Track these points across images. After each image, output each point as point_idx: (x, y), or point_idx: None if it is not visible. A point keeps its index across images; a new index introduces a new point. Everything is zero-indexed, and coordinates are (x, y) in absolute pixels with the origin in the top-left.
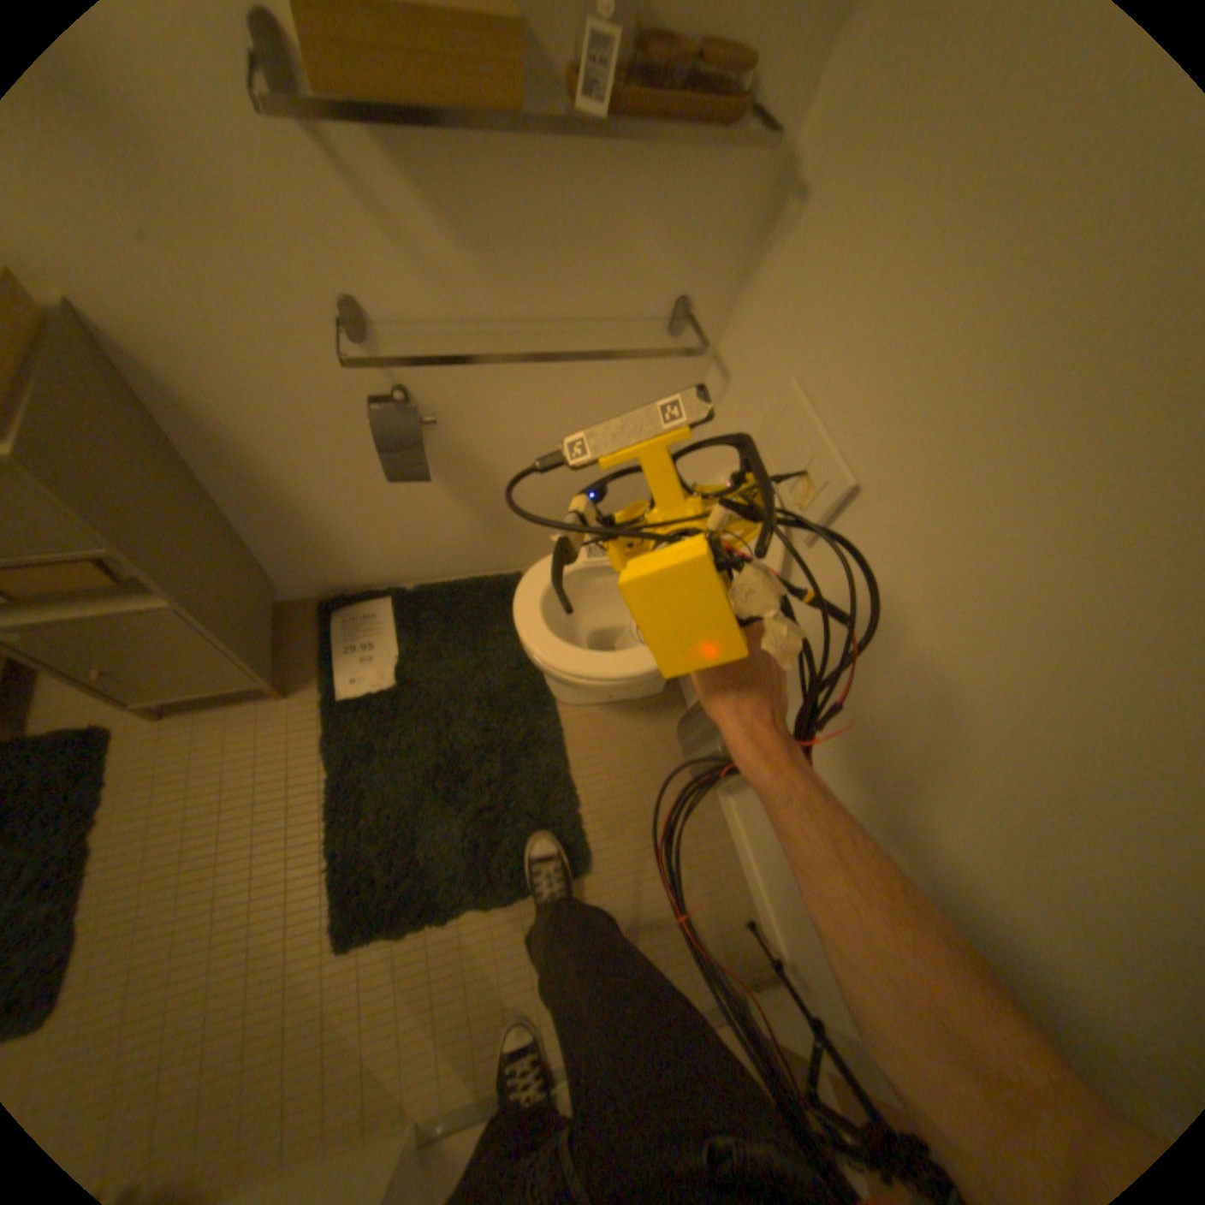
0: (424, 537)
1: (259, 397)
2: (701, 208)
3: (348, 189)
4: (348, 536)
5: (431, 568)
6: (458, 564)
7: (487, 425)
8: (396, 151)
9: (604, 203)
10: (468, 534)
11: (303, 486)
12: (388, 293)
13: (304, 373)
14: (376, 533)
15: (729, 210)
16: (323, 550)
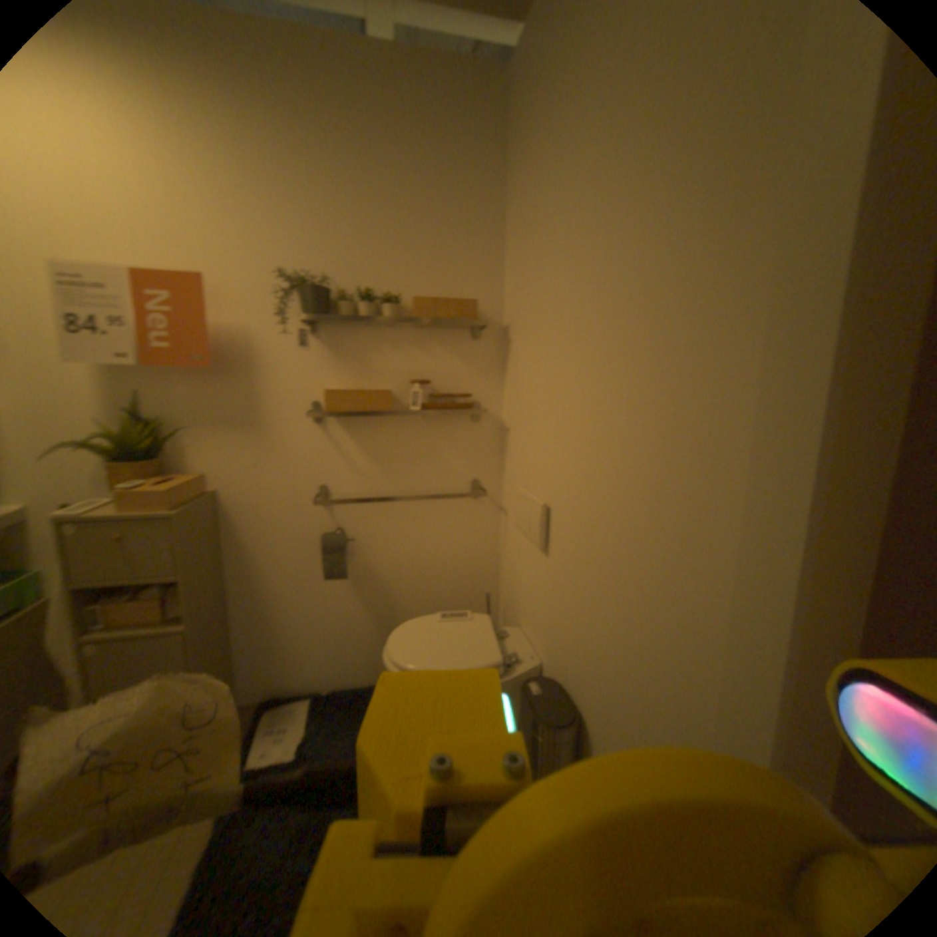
0: (342, 640)
1: (273, 534)
2: (471, 442)
3: (331, 445)
4: (294, 636)
5: (344, 673)
6: (363, 670)
7: (383, 550)
8: (351, 432)
9: (430, 442)
10: (371, 638)
11: (278, 593)
12: (341, 482)
13: (297, 521)
14: (312, 634)
15: (484, 441)
16: (275, 650)
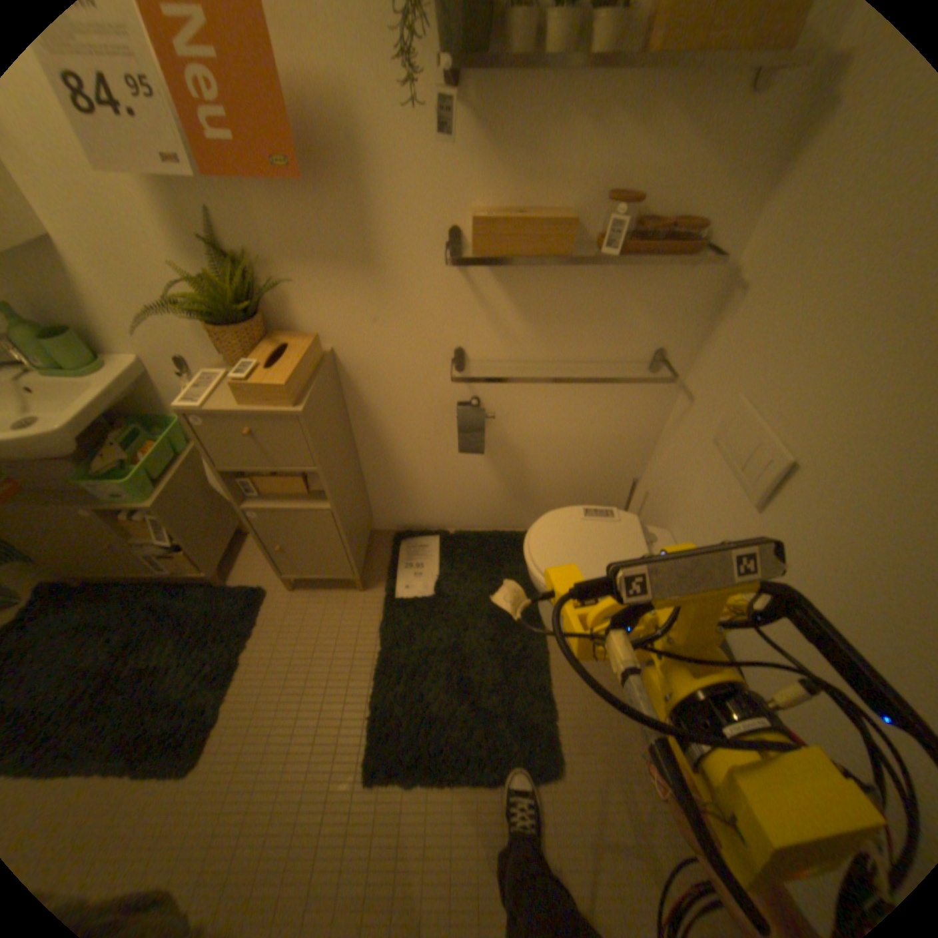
0: (469, 495)
1: (401, 400)
2: (673, 298)
3: (473, 297)
4: (424, 489)
5: (468, 519)
6: (486, 519)
7: (522, 423)
8: (501, 278)
9: (611, 298)
10: (497, 497)
11: (407, 454)
12: (481, 346)
13: (427, 387)
14: (440, 489)
15: (692, 299)
16: (406, 497)
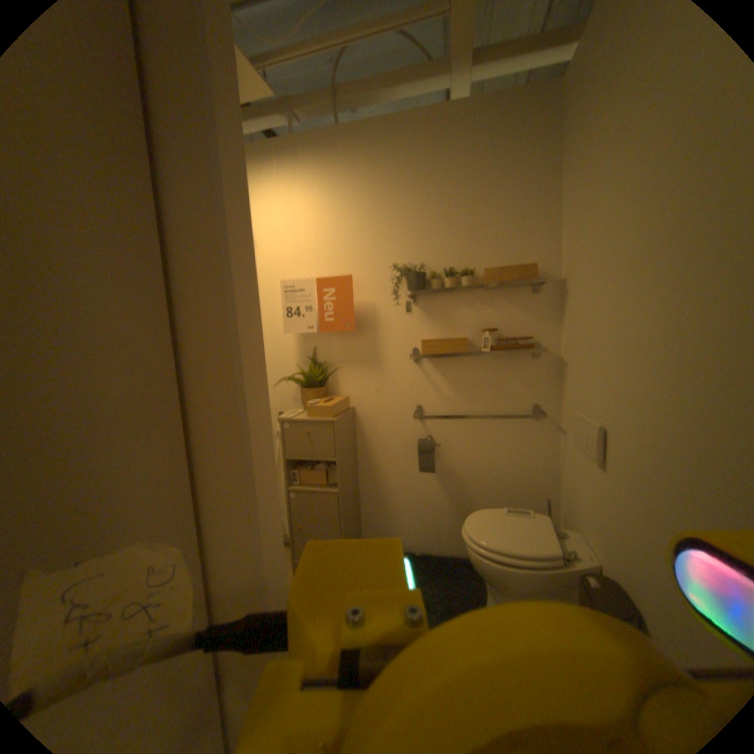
0: (431, 517)
1: (387, 437)
2: (534, 374)
3: (426, 377)
4: (399, 509)
5: (432, 543)
6: (446, 544)
7: (462, 455)
8: (439, 368)
9: (498, 375)
10: (452, 520)
11: (389, 477)
12: (432, 403)
13: (402, 429)
14: (410, 510)
15: (545, 374)
16: (387, 516)
